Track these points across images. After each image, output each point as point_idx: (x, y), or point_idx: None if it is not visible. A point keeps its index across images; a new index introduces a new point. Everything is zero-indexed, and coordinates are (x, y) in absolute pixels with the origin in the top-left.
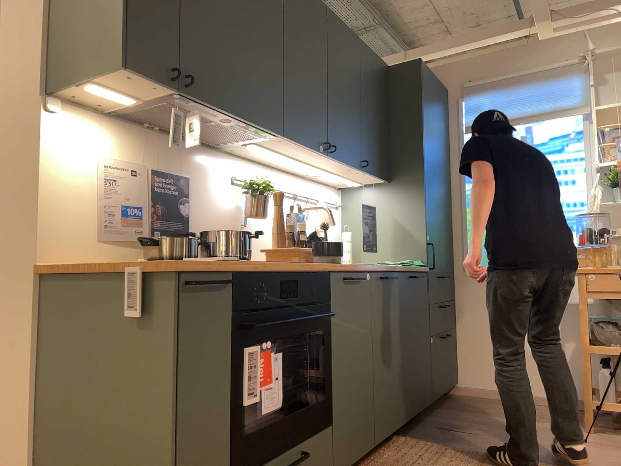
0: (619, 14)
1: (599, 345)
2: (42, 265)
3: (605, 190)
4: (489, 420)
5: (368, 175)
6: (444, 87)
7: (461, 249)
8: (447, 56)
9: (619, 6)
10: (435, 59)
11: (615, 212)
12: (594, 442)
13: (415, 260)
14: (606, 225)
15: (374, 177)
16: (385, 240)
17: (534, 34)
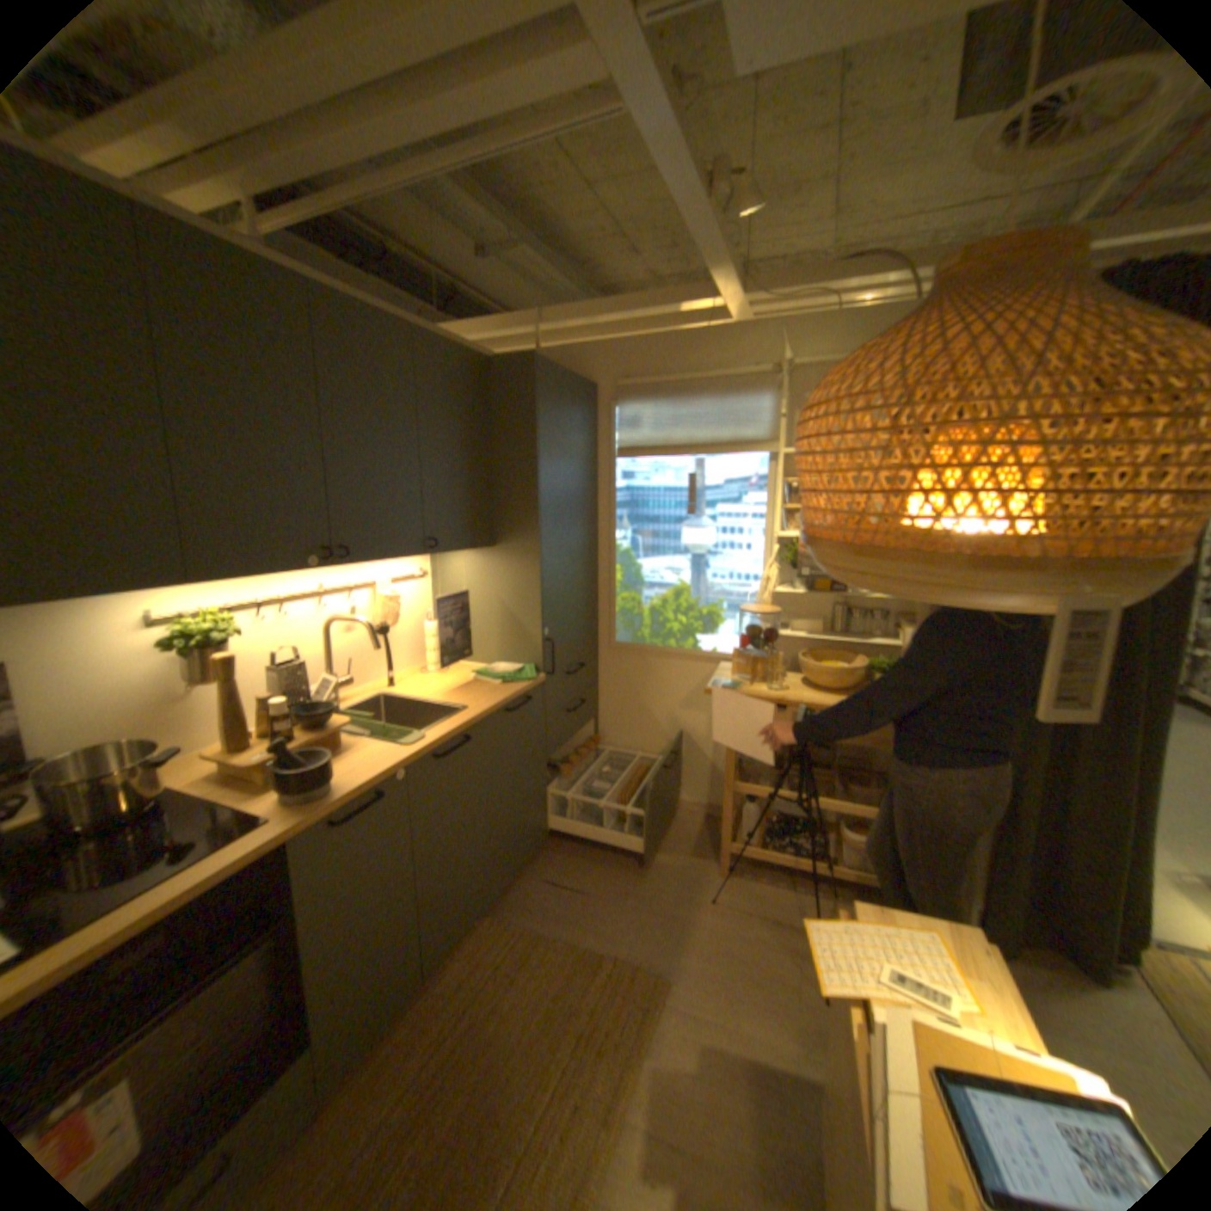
0: (839, 299)
1: (746, 779)
2: None
3: (785, 564)
4: (614, 856)
5: (448, 551)
6: (593, 379)
7: (607, 620)
8: (601, 324)
9: (842, 283)
10: (585, 327)
11: (794, 596)
12: (721, 904)
13: (527, 663)
14: (782, 609)
15: (460, 551)
16: (488, 630)
17: (725, 307)
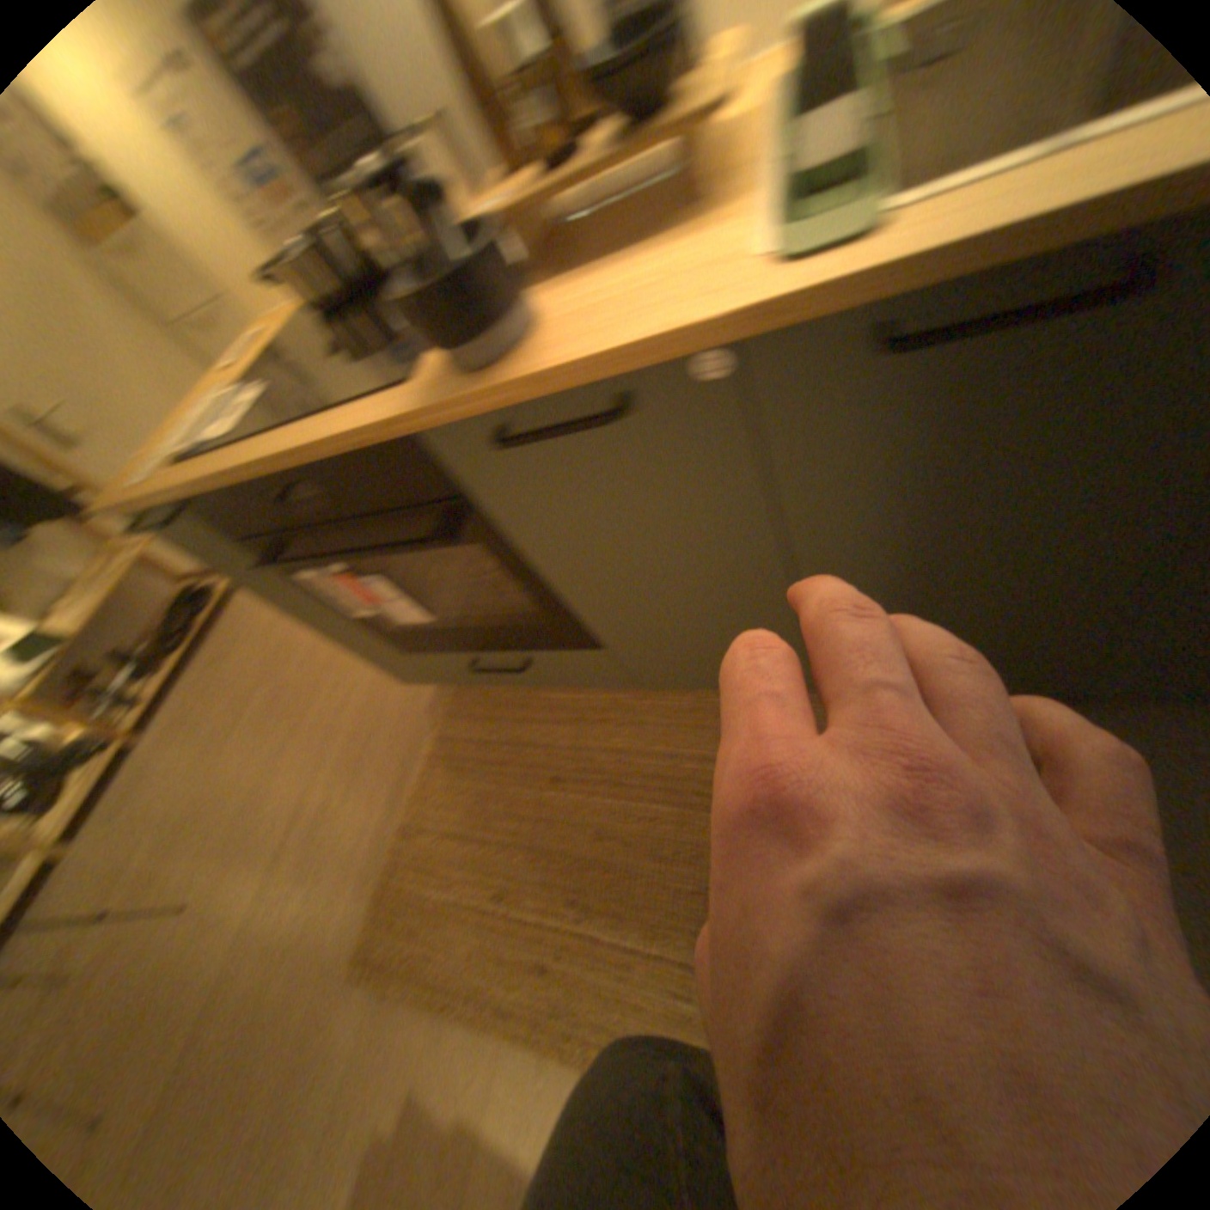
0: None
1: None
2: (249, 322)
3: None
4: None
5: None
6: None
7: None
8: None
9: None
10: None
11: None
12: None
13: None
14: None
15: None
16: None
17: None
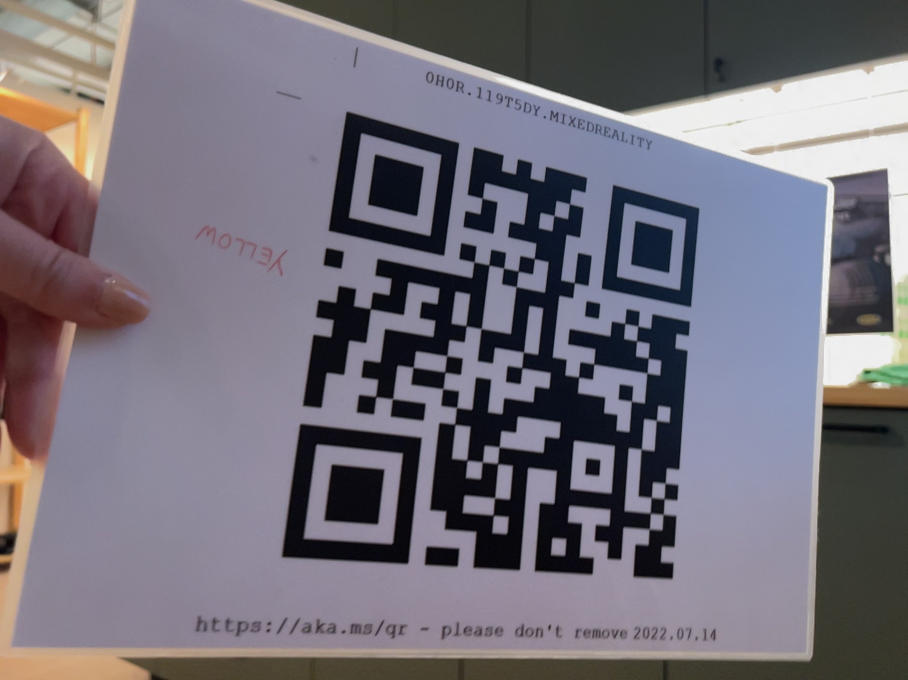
0: None
1: None
2: None
3: None
4: None
5: (817, 83)
6: None
7: None
8: None
9: None
10: None
11: None
12: None
13: None
14: None
15: (851, 73)
16: None
17: None
